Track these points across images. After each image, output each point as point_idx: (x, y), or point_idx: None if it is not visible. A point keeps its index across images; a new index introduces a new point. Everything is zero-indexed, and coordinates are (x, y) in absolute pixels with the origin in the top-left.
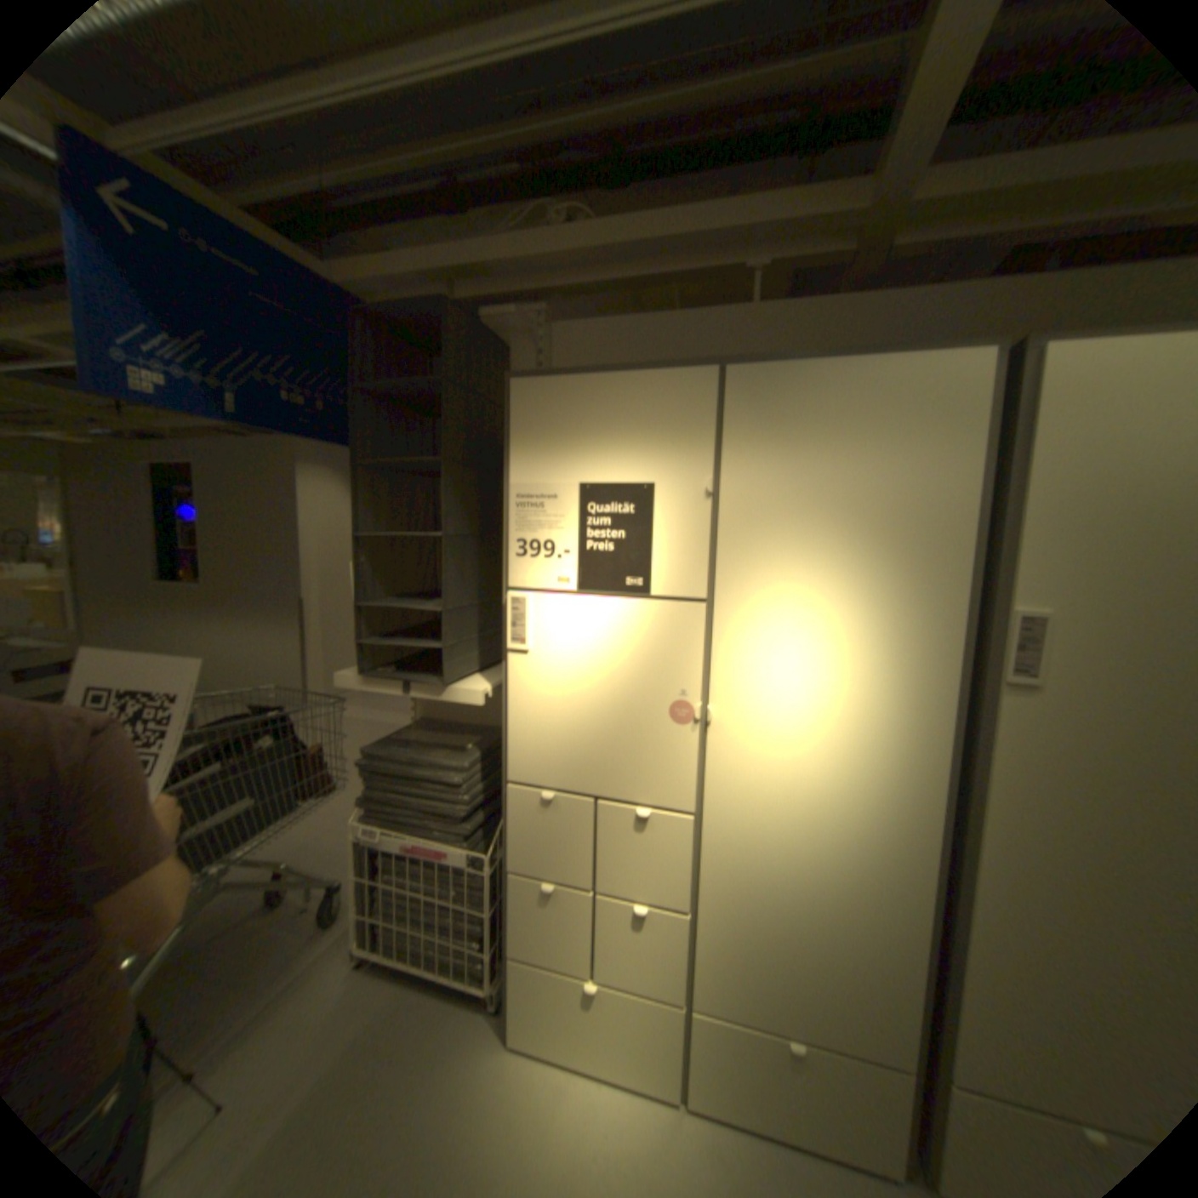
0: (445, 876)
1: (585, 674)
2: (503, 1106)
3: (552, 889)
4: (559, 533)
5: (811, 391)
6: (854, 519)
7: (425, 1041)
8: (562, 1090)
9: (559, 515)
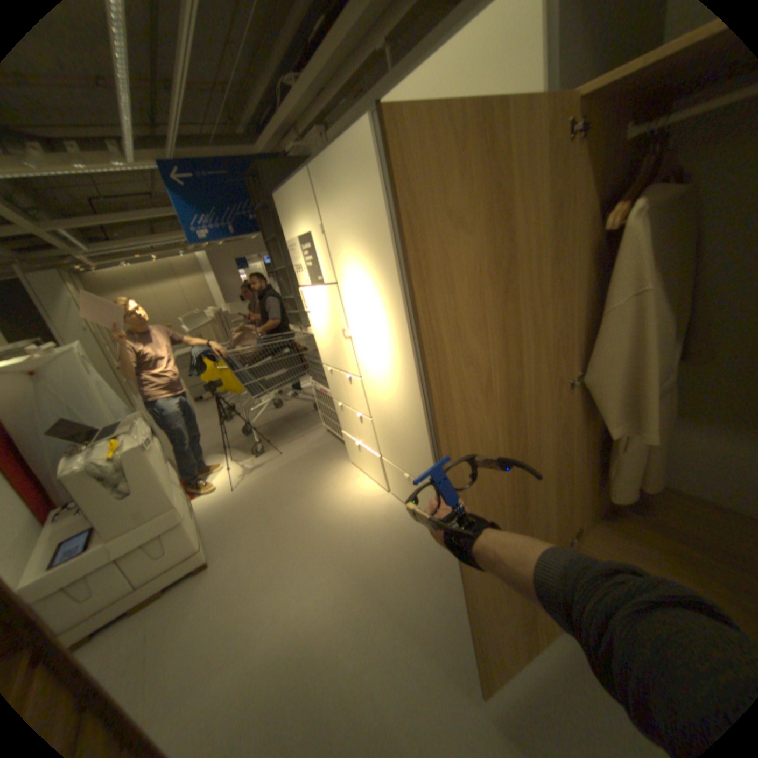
0: (331, 400)
1: (323, 321)
2: (341, 474)
3: (341, 405)
4: (300, 261)
5: (328, 170)
6: (356, 234)
7: (333, 453)
8: (360, 476)
9: (298, 253)
